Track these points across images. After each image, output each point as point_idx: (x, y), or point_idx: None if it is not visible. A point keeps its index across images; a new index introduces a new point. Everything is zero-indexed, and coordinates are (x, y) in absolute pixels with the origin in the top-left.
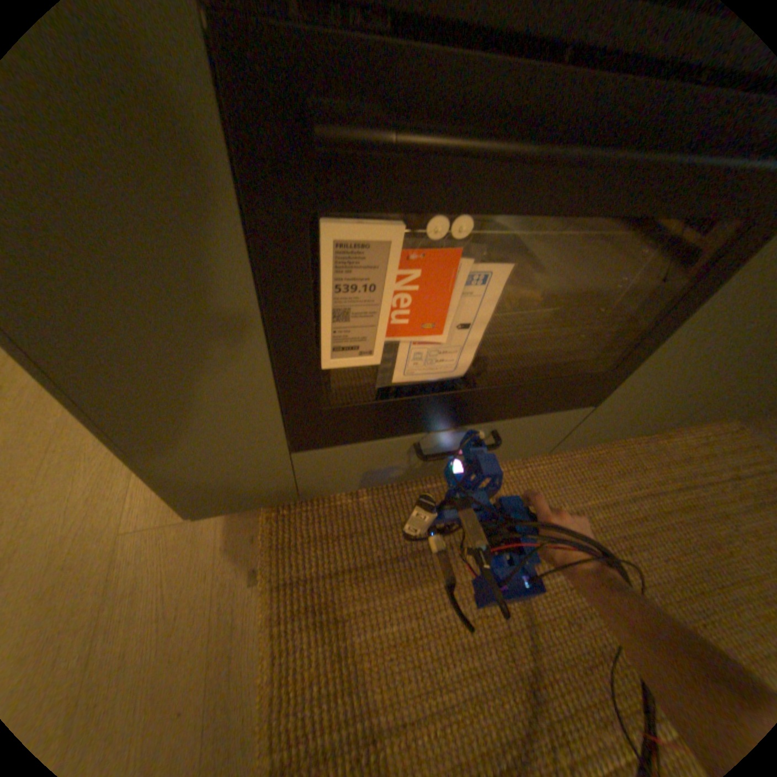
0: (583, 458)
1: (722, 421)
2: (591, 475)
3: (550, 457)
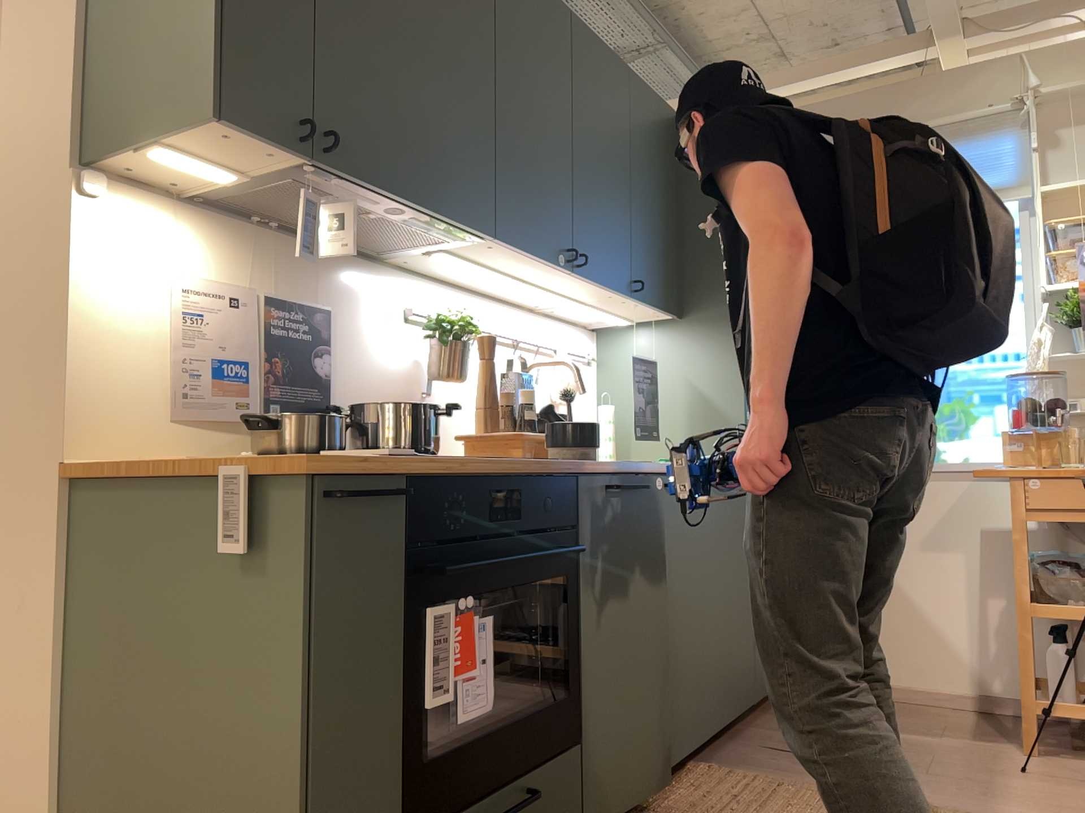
0: None
1: (693, 768)
2: None
3: None
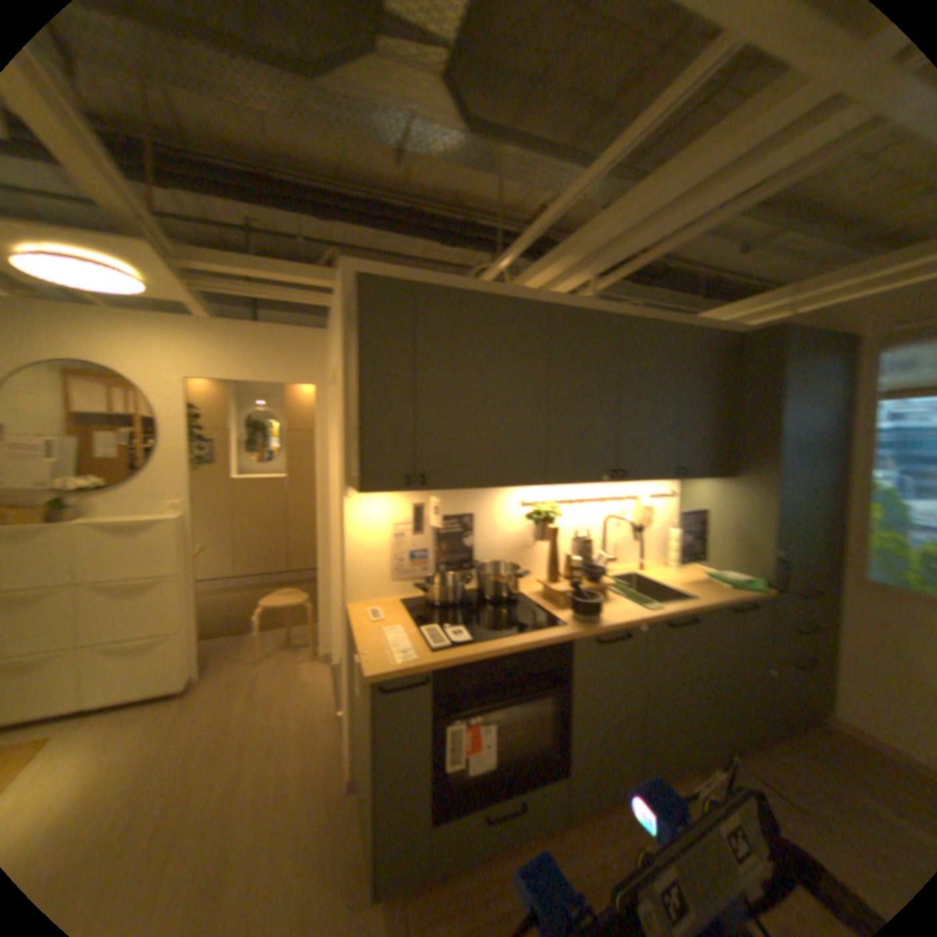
0: (600, 828)
1: (689, 781)
2: (606, 839)
3: (578, 832)
